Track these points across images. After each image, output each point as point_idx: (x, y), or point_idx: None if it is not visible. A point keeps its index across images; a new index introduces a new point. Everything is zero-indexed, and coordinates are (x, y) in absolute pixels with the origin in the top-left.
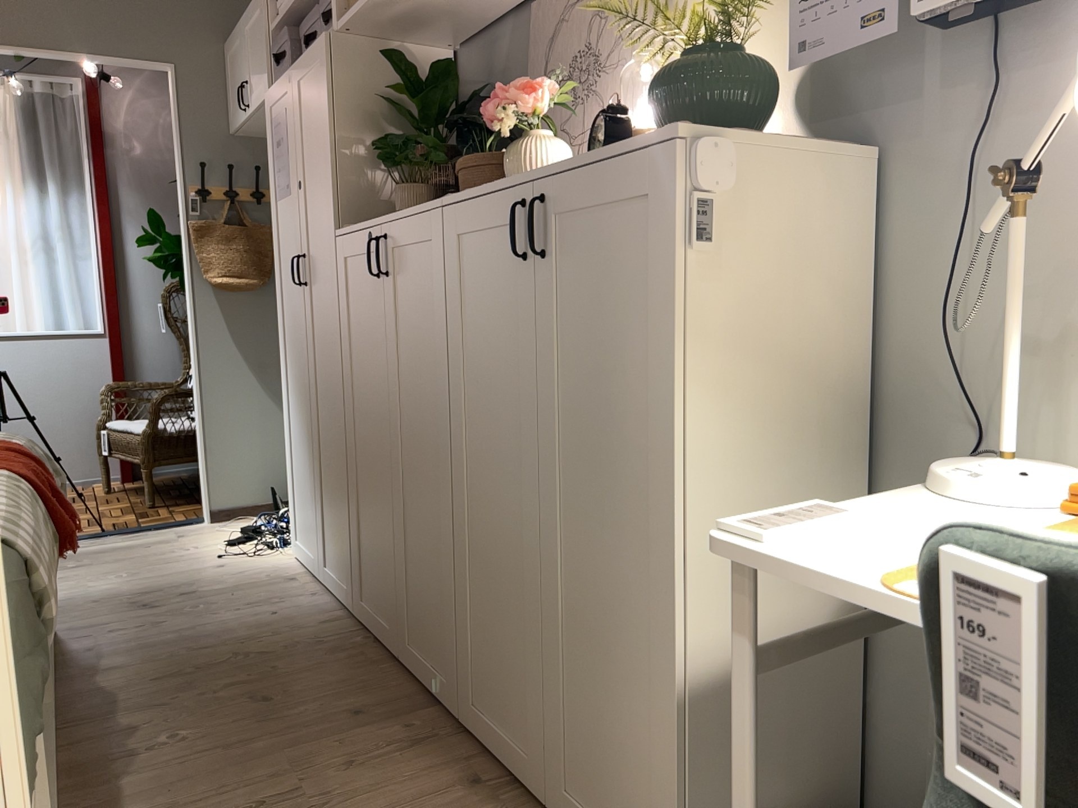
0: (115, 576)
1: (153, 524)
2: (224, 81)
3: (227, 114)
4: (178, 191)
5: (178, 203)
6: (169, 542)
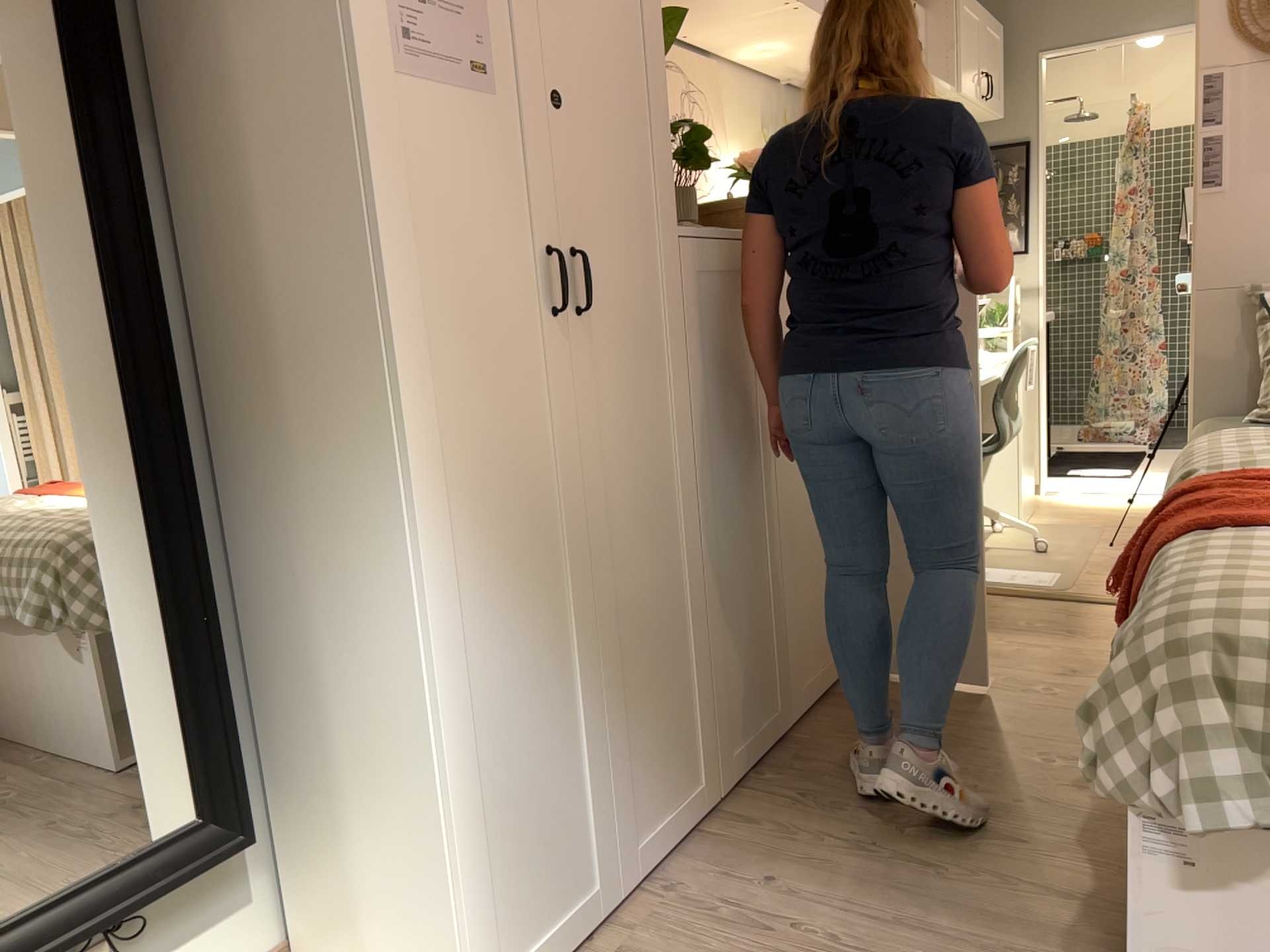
0: None
1: None
2: None
3: None
4: None
5: None
6: None
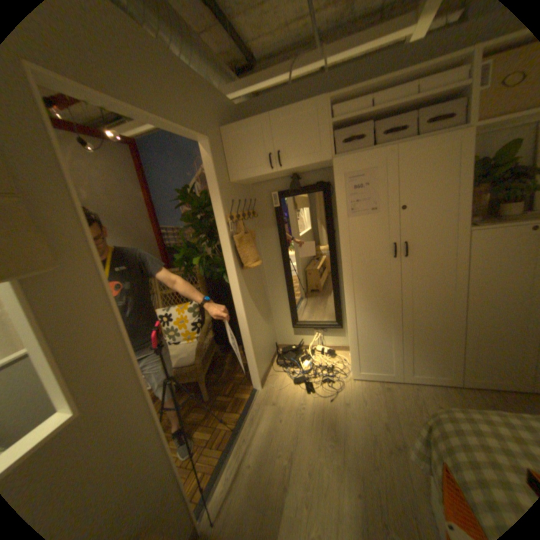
0: (330, 449)
1: (243, 409)
2: (223, 151)
3: (227, 171)
4: (216, 220)
5: (218, 226)
6: (282, 412)
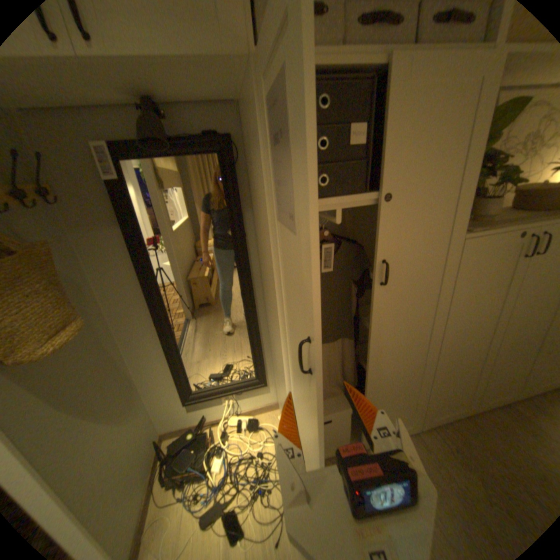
0: None
1: None
2: None
3: None
4: None
5: None
6: None
